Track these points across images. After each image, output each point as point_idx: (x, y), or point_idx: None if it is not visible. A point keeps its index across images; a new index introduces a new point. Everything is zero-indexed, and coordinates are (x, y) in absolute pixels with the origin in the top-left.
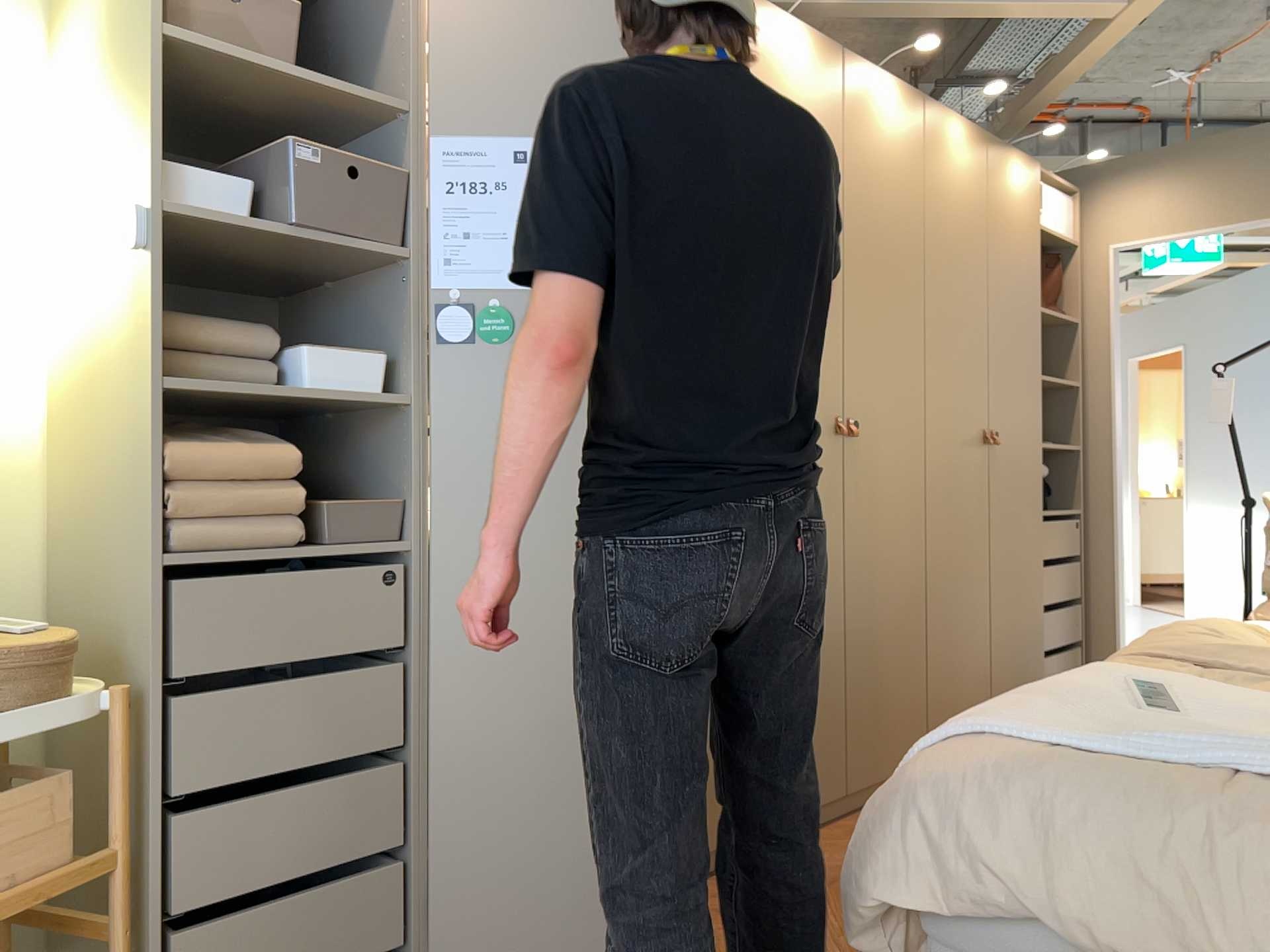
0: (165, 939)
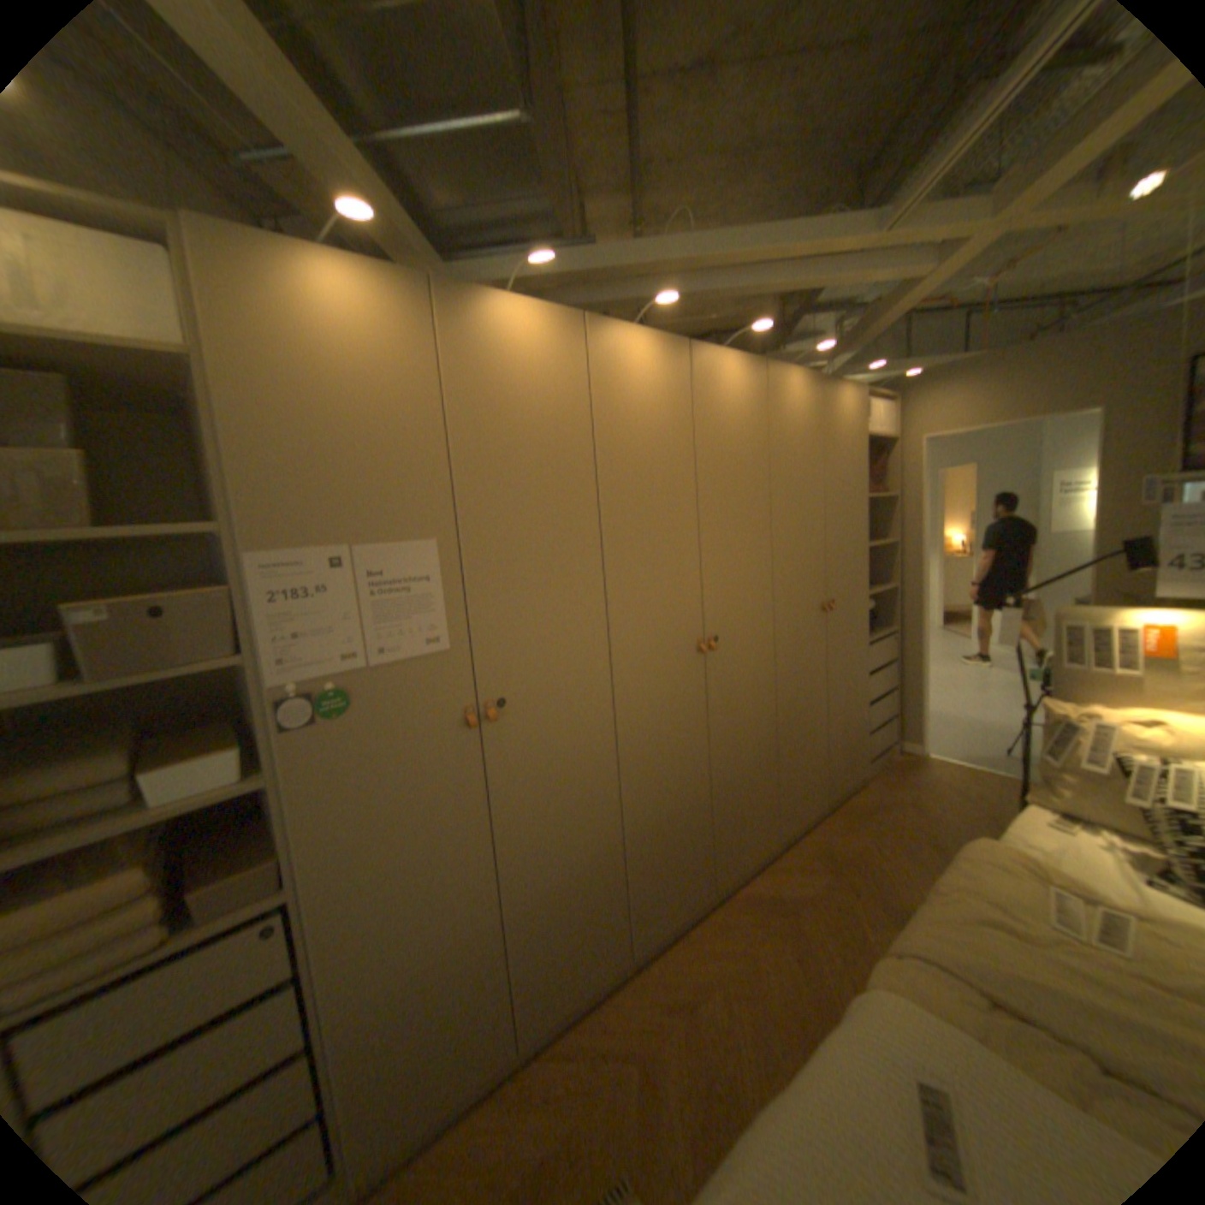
0: None
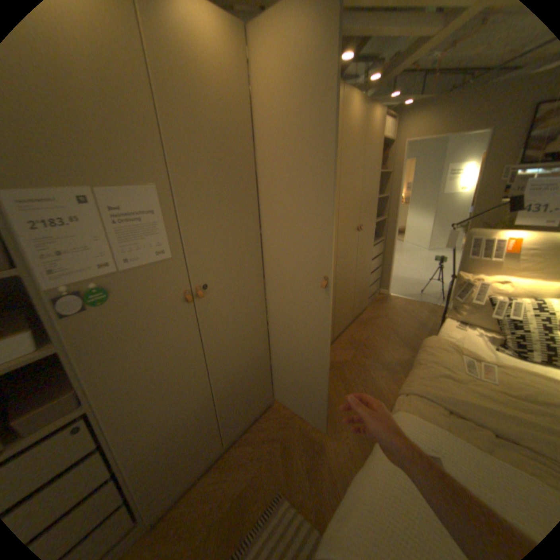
0: None
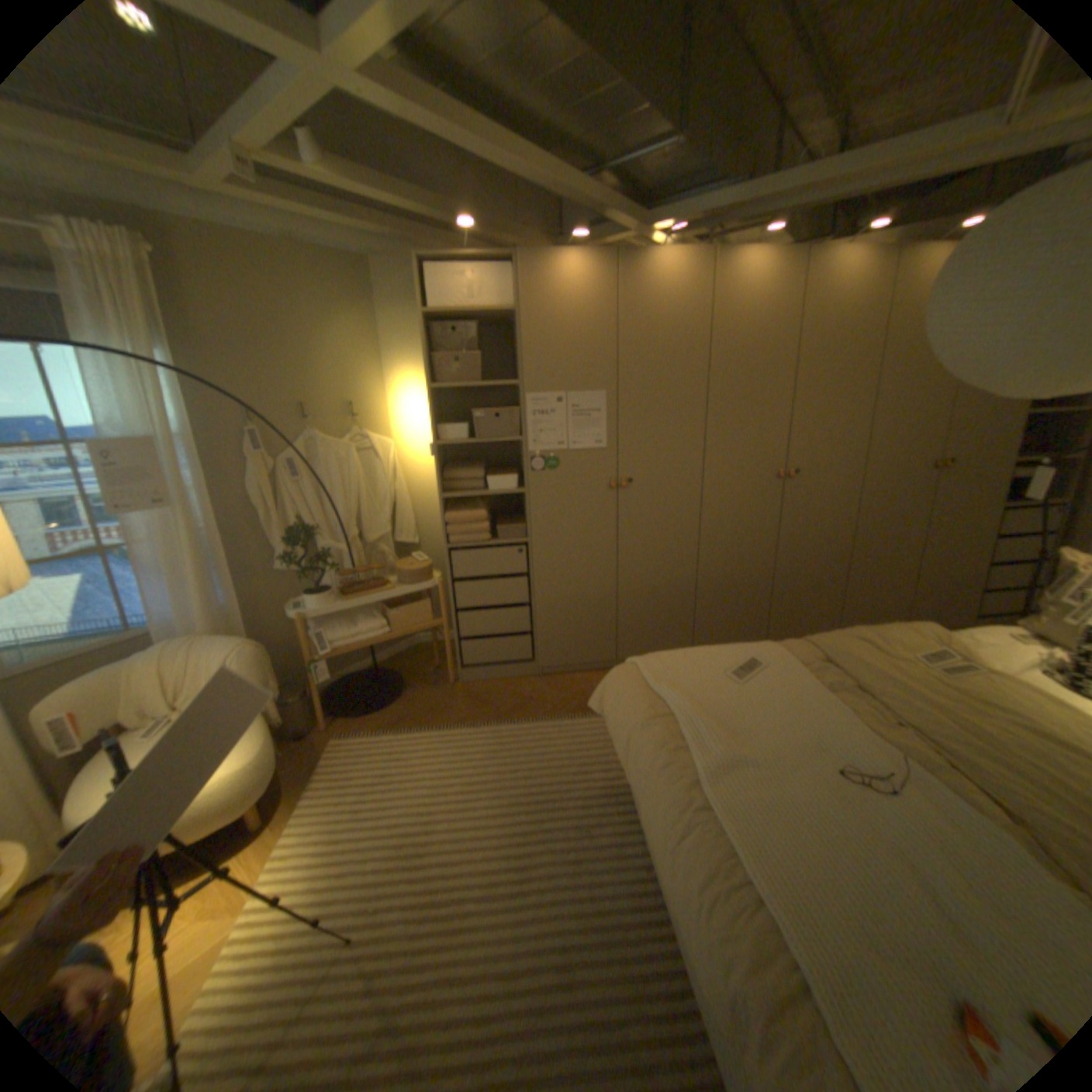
0: (463, 641)
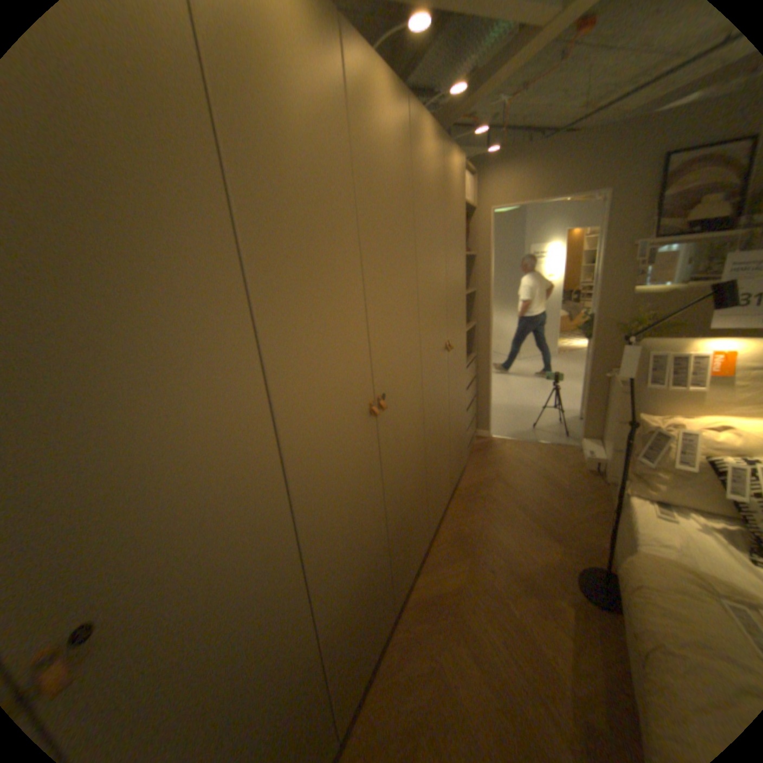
0: None
